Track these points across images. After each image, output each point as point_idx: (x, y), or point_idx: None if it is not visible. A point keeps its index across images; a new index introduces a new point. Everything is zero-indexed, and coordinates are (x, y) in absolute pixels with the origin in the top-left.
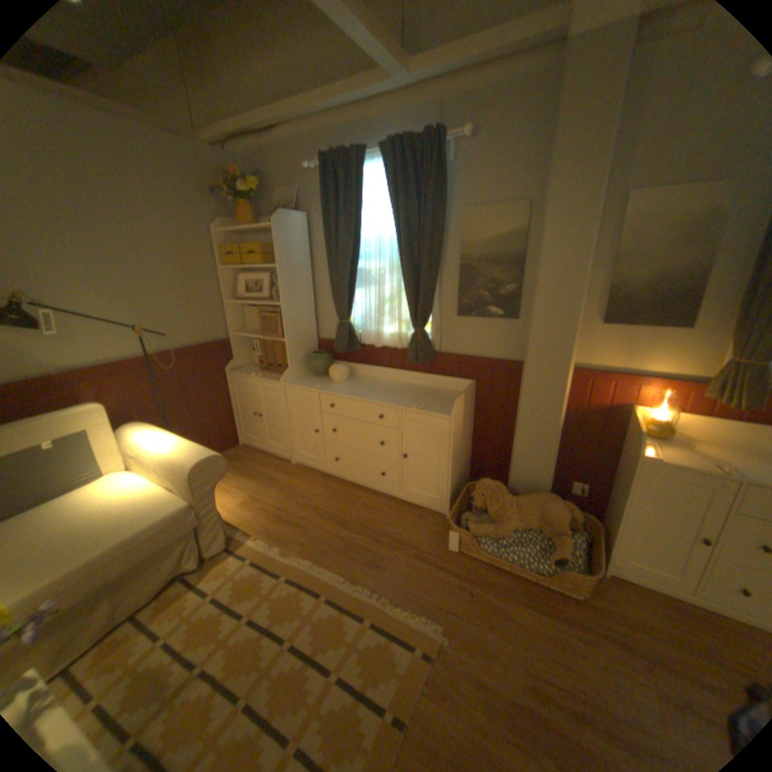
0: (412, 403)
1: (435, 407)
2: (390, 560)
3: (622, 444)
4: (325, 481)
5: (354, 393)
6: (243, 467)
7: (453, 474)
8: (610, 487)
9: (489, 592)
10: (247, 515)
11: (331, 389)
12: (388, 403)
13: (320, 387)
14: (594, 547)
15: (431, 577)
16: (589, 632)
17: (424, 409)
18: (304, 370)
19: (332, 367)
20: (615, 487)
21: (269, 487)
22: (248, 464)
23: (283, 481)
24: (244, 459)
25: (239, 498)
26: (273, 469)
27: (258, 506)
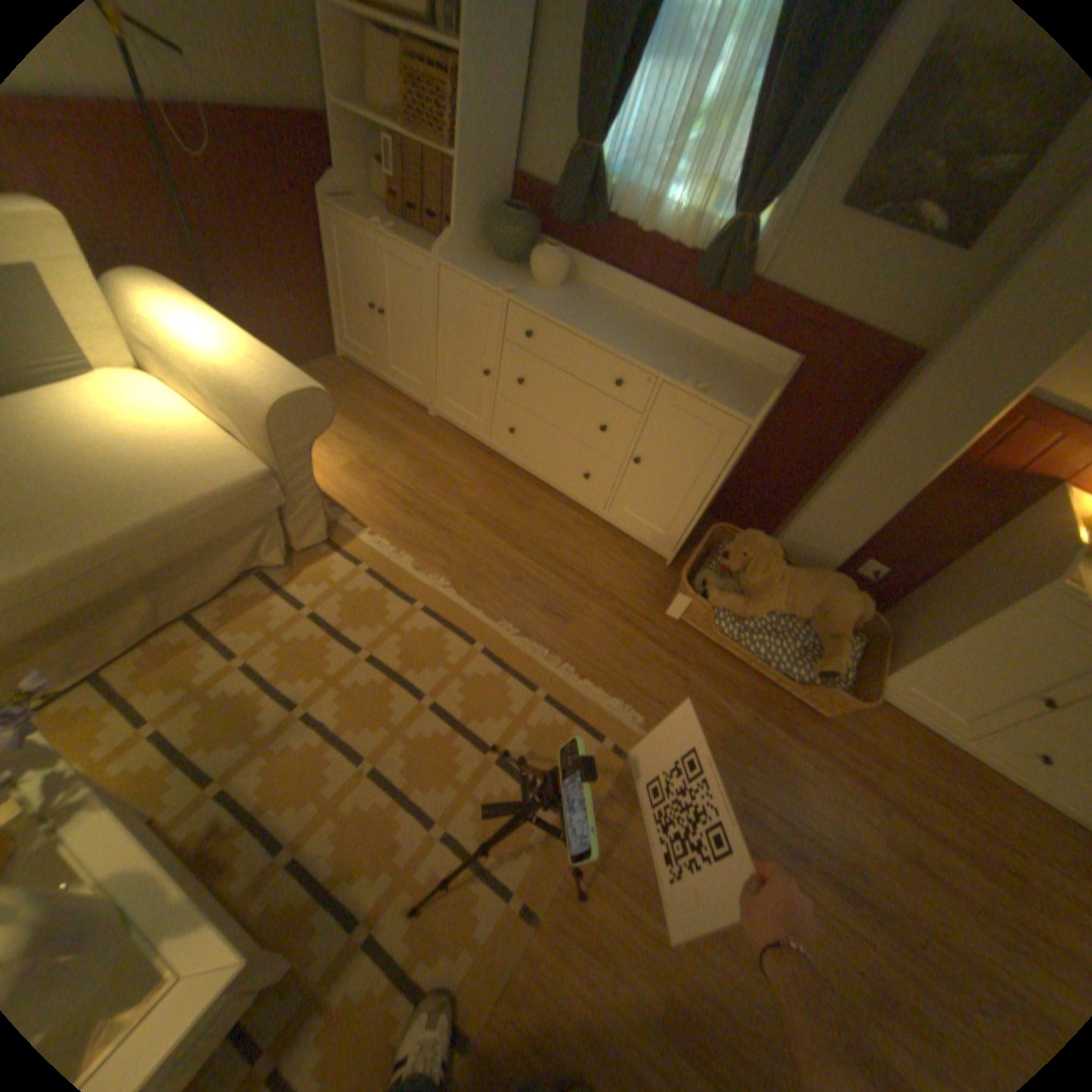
0: (683, 374)
1: (724, 394)
2: (578, 609)
3: (989, 533)
4: (484, 460)
5: (577, 323)
6: (346, 403)
7: (705, 510)
8: (923, 582)
9: (710, 682)
10: (358, 490)
11: (533, 302)
12: (641, 363)
13: (513, 291)
14: (865, 655)
15: (634, 646)
16: (827, 757)
17: (707, 393)
18: (478, 241)
19: (542, 252)
20: (934, 586)
21: (392, 449)
22: (354, 399)
23: (415, 445)
24: (347, 387)
25: (342, 458)
26: (398, 418)
27: (376, 479)
